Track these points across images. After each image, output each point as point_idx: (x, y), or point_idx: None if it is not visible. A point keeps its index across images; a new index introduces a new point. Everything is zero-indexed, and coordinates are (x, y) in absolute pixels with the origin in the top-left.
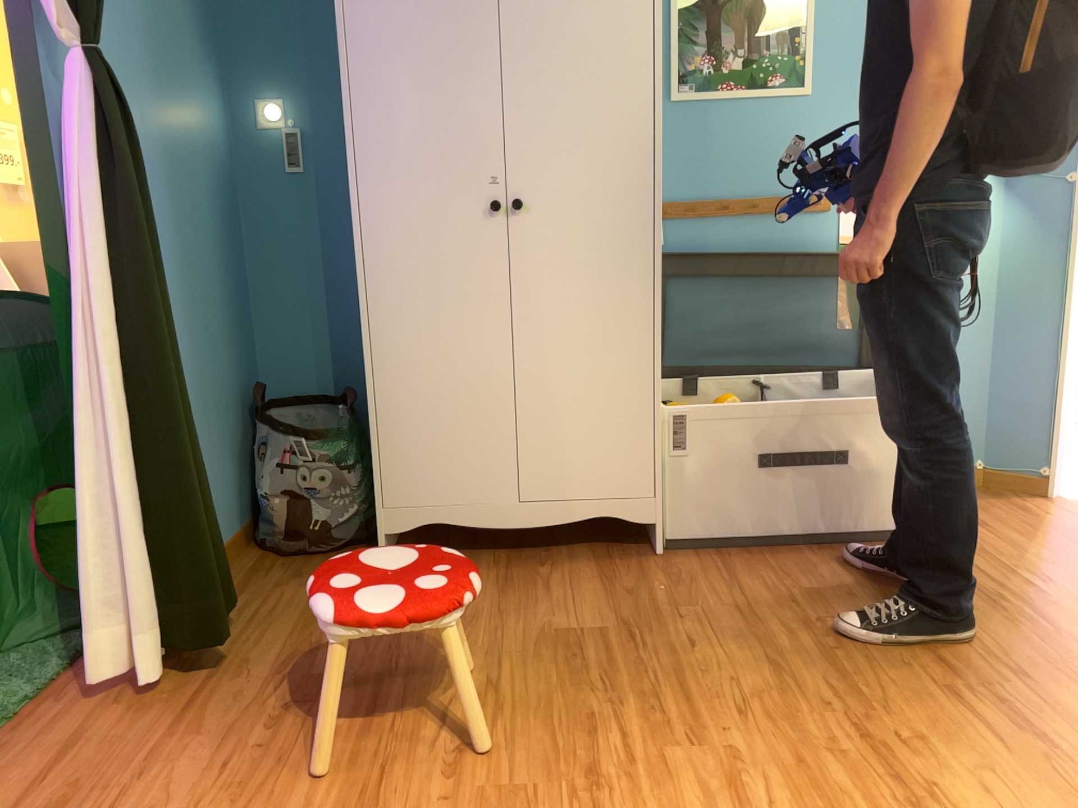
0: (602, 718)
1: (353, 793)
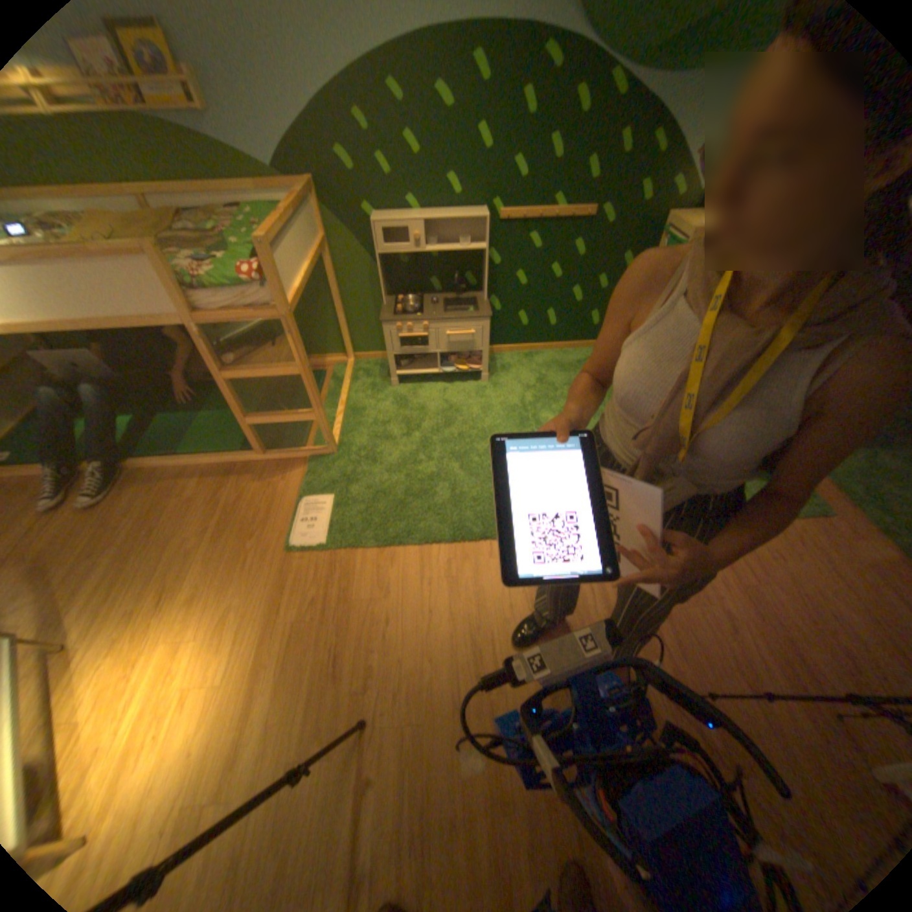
0: (673, 666)
1: (756, 606)
